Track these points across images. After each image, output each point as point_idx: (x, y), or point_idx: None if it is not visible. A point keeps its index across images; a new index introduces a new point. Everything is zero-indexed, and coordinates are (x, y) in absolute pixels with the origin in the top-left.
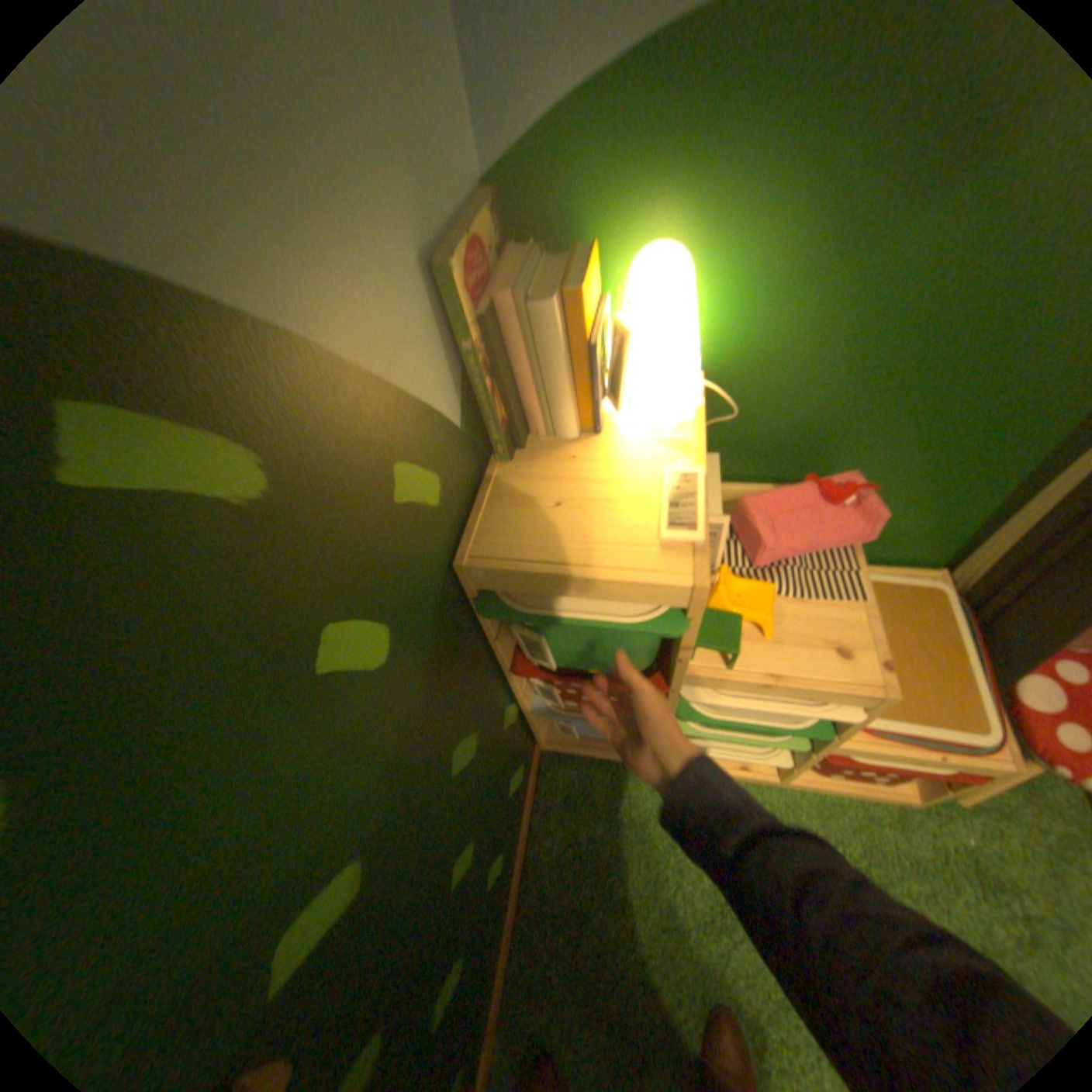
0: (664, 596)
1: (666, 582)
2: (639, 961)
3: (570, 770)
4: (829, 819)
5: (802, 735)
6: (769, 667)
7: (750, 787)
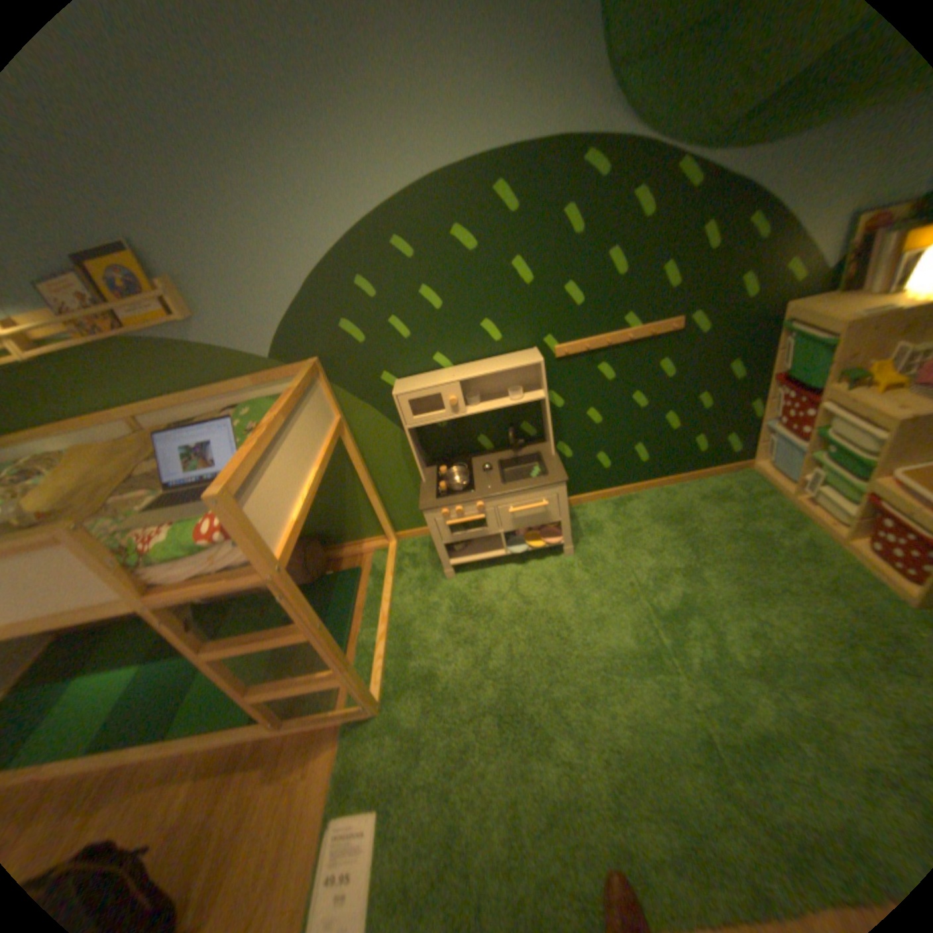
0: (834, 329)
1: (837, 321)
2: (707, 517)
3: (755, 479)
4: (850, 571)
5: (859, 460)
6: (861, 398)
7: (827, 538)
